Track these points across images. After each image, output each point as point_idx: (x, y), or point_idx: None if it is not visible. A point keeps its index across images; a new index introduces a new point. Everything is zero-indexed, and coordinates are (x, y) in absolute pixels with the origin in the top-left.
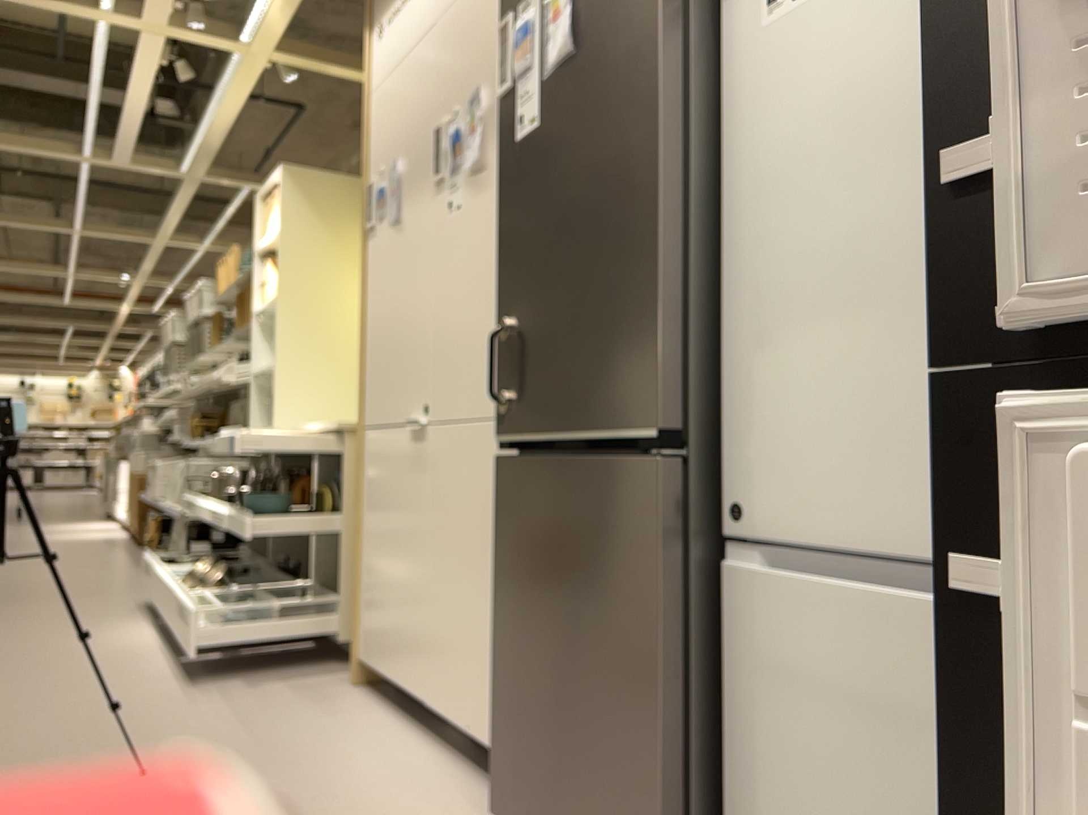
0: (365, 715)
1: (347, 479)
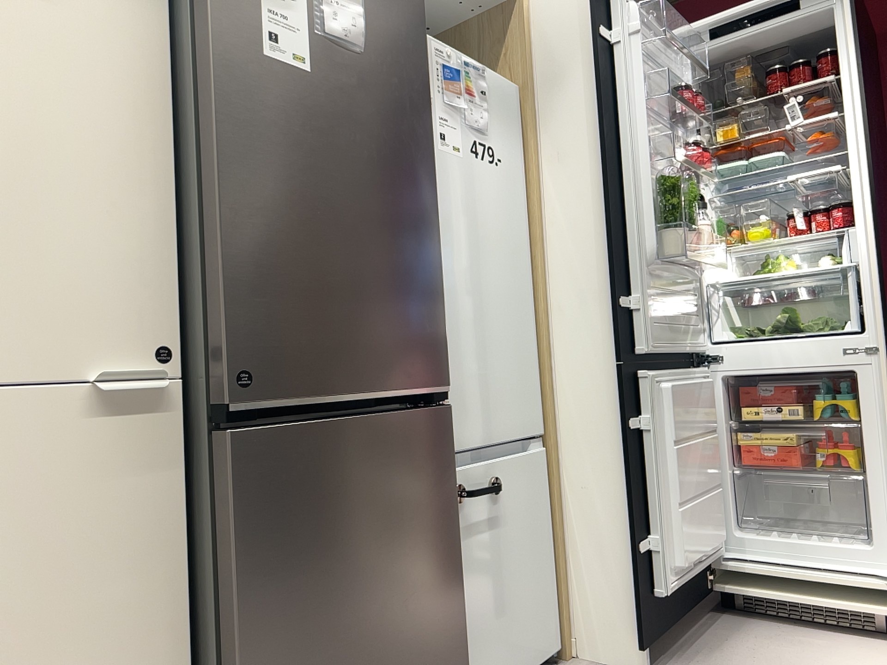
0: None
1: None
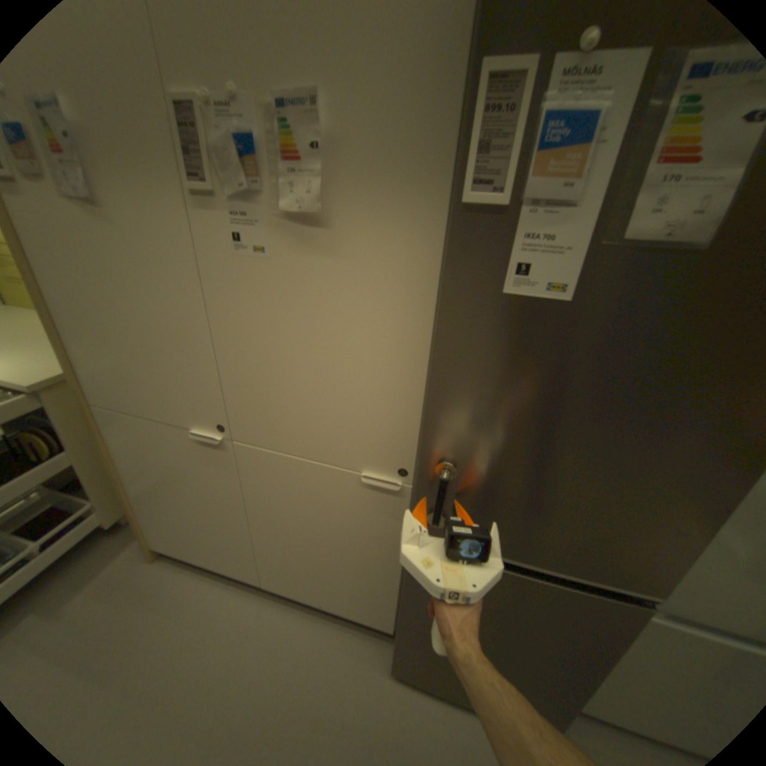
0: (194, 594)
1: (62, 425)
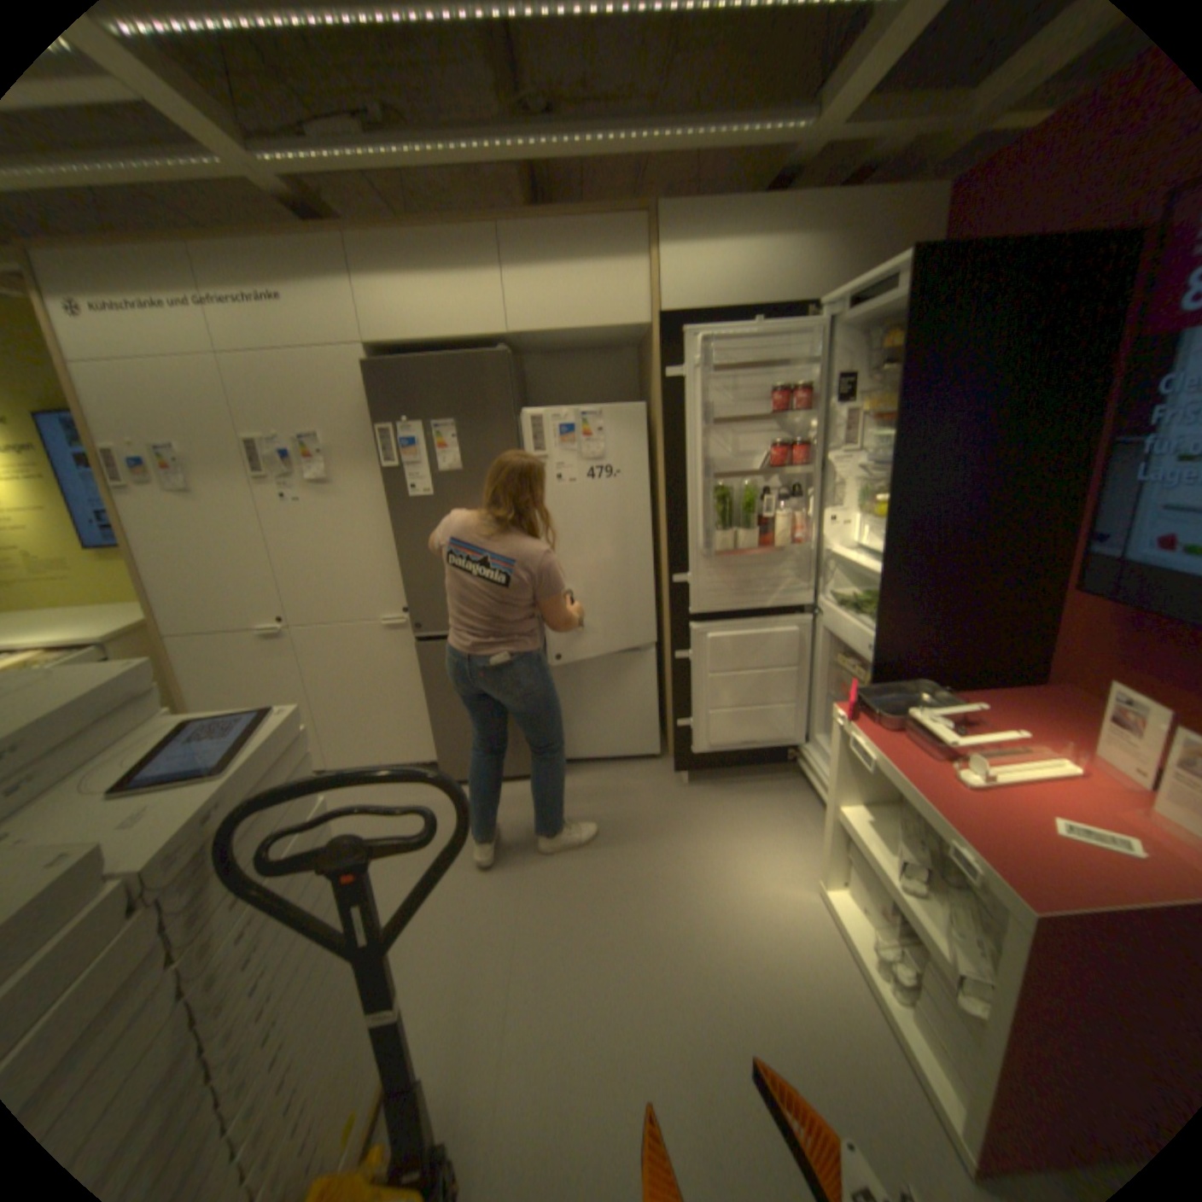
0: None
1: None
